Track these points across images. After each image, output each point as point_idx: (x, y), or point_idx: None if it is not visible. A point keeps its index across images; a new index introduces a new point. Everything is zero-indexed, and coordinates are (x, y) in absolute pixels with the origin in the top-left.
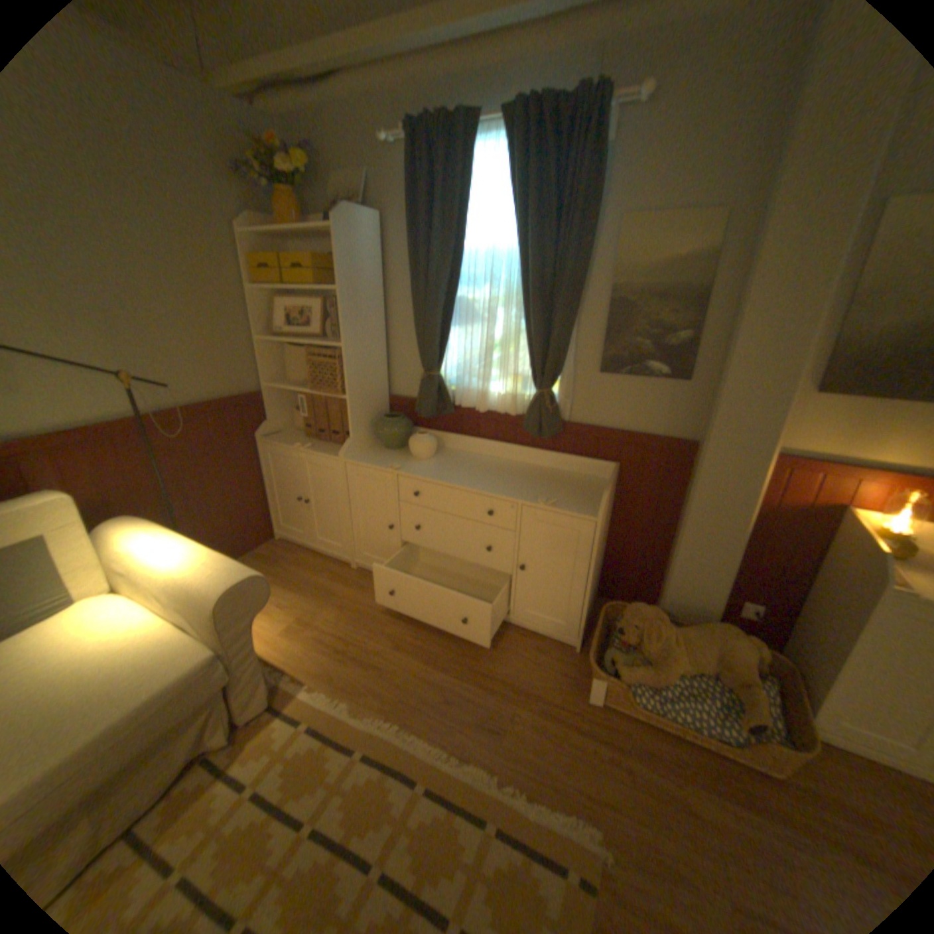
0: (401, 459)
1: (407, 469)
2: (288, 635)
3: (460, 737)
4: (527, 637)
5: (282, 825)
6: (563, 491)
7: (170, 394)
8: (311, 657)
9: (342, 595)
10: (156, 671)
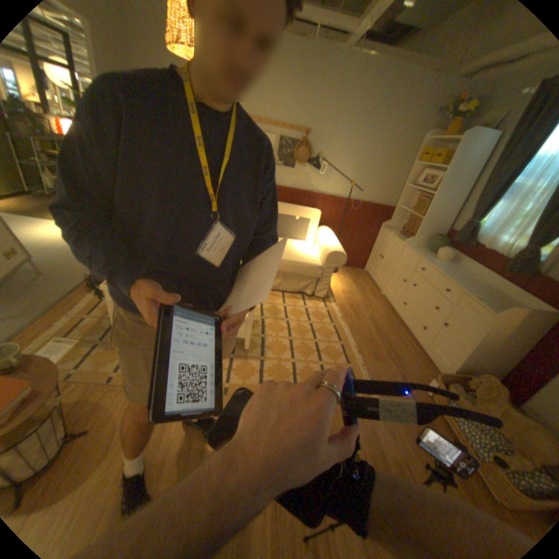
0: (430, 255)
1: (427, 258)
2: (342, 292)
3: (365, 350)
4: (428, 362)
5: (306, 318)
6: (500, 303)
7: (363, 196)
8: (344, 301)
9: (369, 297)
10: (309, 260)
